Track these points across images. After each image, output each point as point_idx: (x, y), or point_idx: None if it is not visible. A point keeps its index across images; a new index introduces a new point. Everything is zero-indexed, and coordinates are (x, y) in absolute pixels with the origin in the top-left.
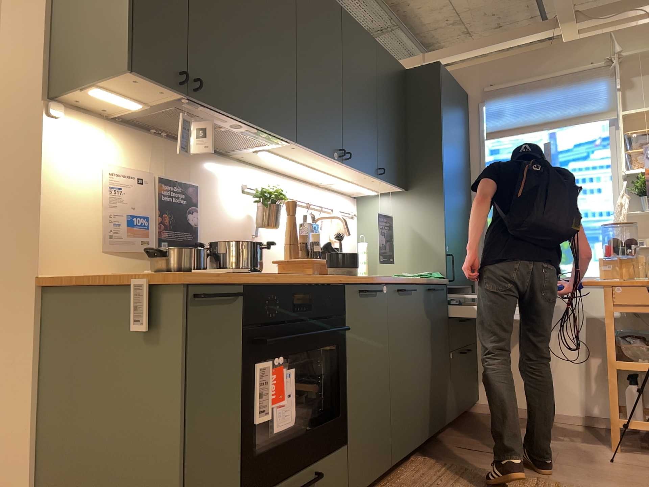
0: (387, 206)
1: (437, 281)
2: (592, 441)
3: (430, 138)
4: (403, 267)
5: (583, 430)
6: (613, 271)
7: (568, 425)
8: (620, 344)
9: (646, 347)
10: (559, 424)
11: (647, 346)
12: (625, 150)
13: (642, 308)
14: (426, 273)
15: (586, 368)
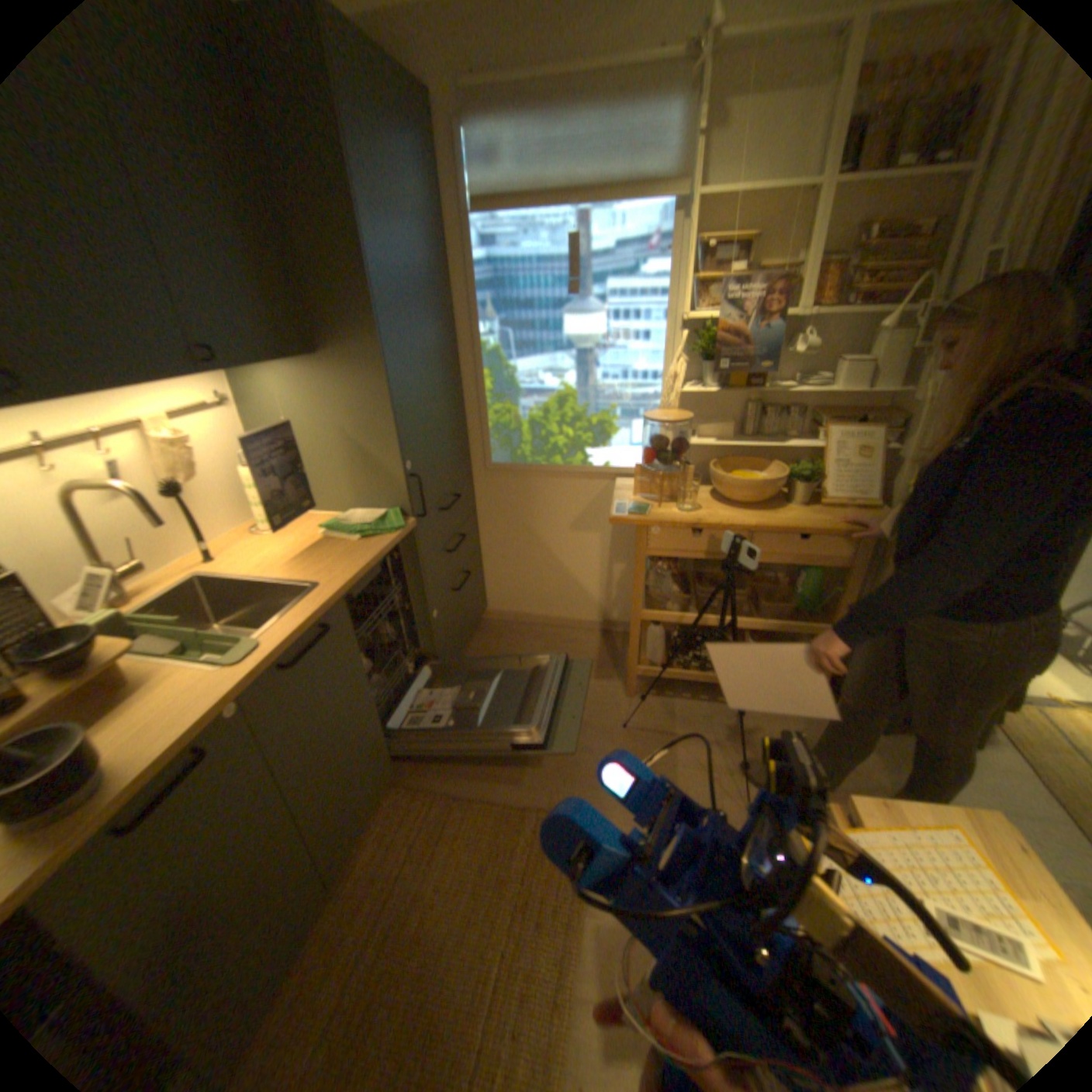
0: (283, 383)
1: (389, 542)
2: (605, 675)
3: (334, 236)
4: (338, 495)
5: (598, 645)
6: (651, 485)
7: (583, 635)
8: (648, 578)
9: (677, 590)
10: (575, 633)
11: (679, 585)
12: (695, 264)
13: (680, 554)
14: (372, 520)
15: (607, 574)
